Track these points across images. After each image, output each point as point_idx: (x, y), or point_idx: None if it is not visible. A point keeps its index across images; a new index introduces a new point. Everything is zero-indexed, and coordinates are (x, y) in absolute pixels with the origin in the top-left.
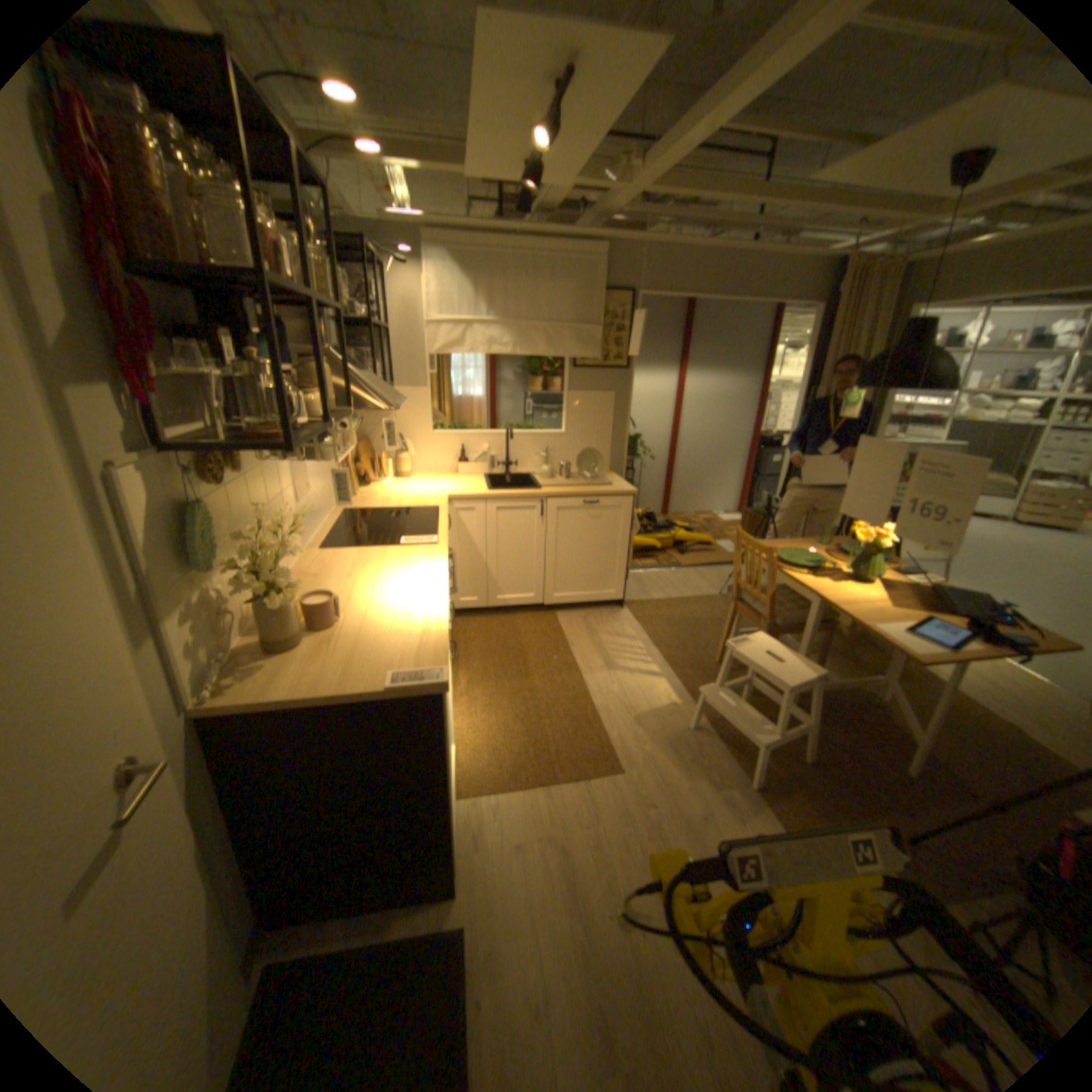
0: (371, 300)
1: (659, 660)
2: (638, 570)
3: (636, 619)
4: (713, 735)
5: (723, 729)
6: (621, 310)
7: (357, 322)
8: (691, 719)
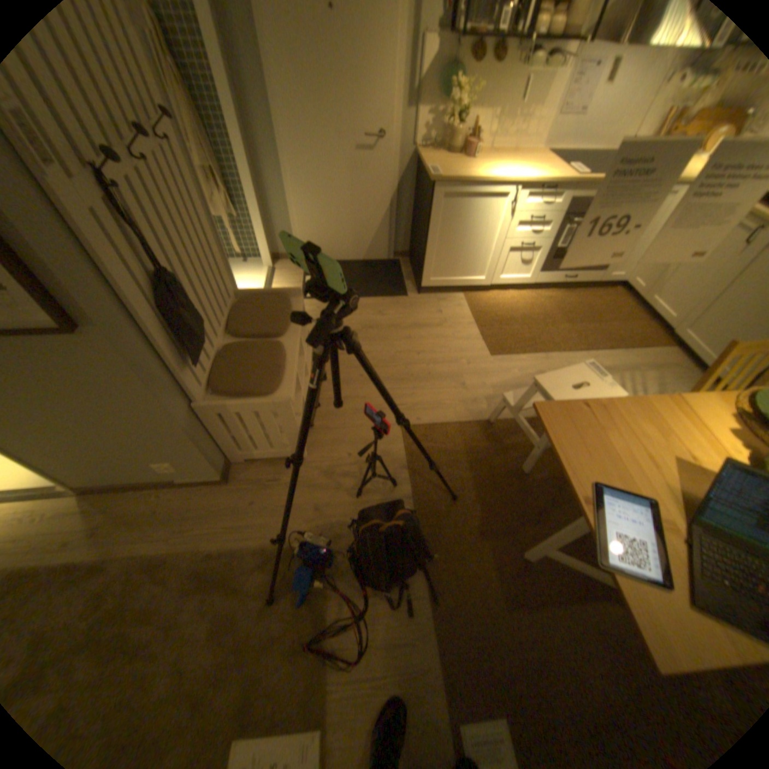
0: None
1: None
2: None
3: None
4: None
5: None
6: None
7: None
8: None
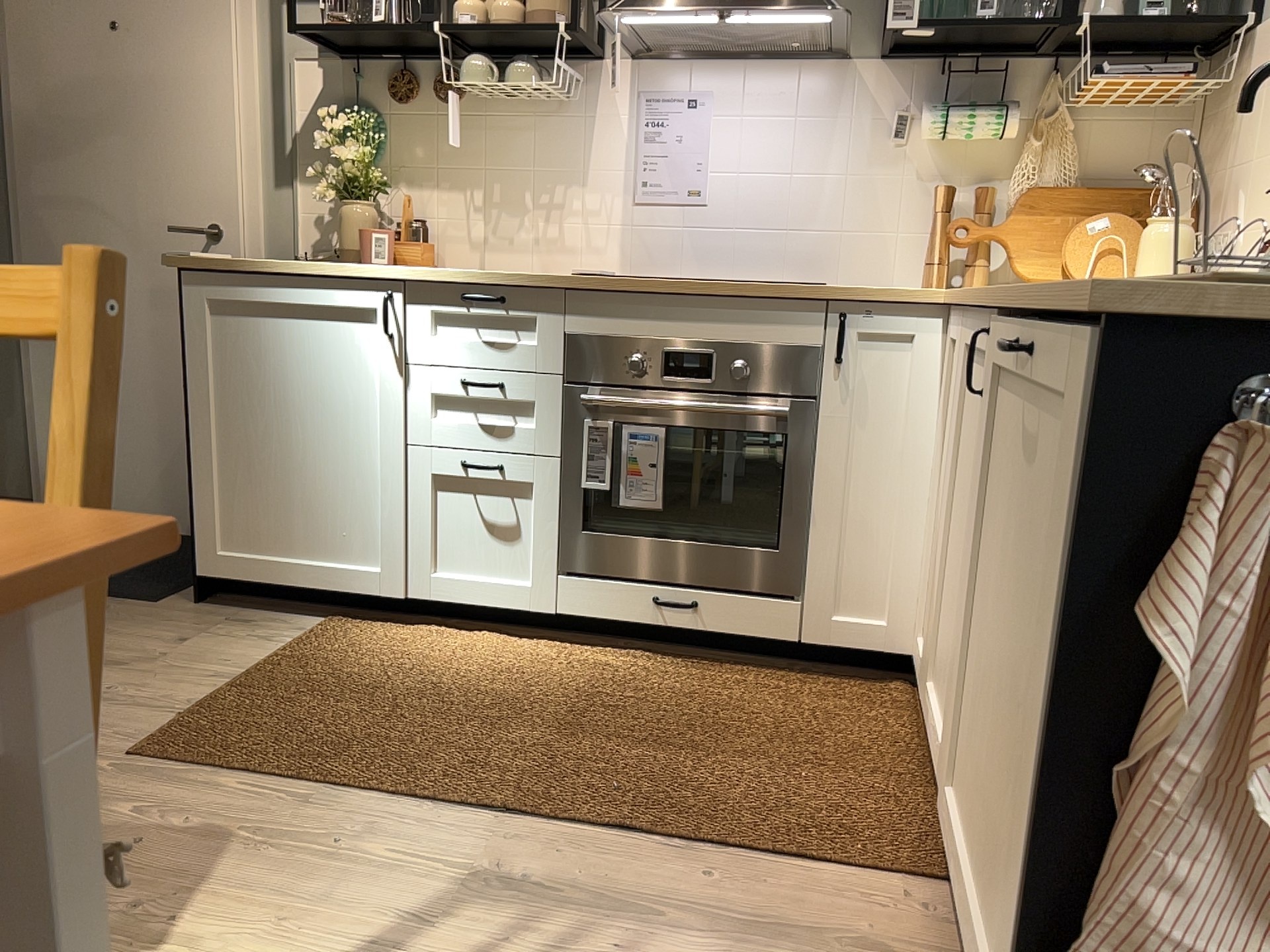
0: None
1: None
2: None
3: None
4: None
5: None
6: None
7: None
8: None
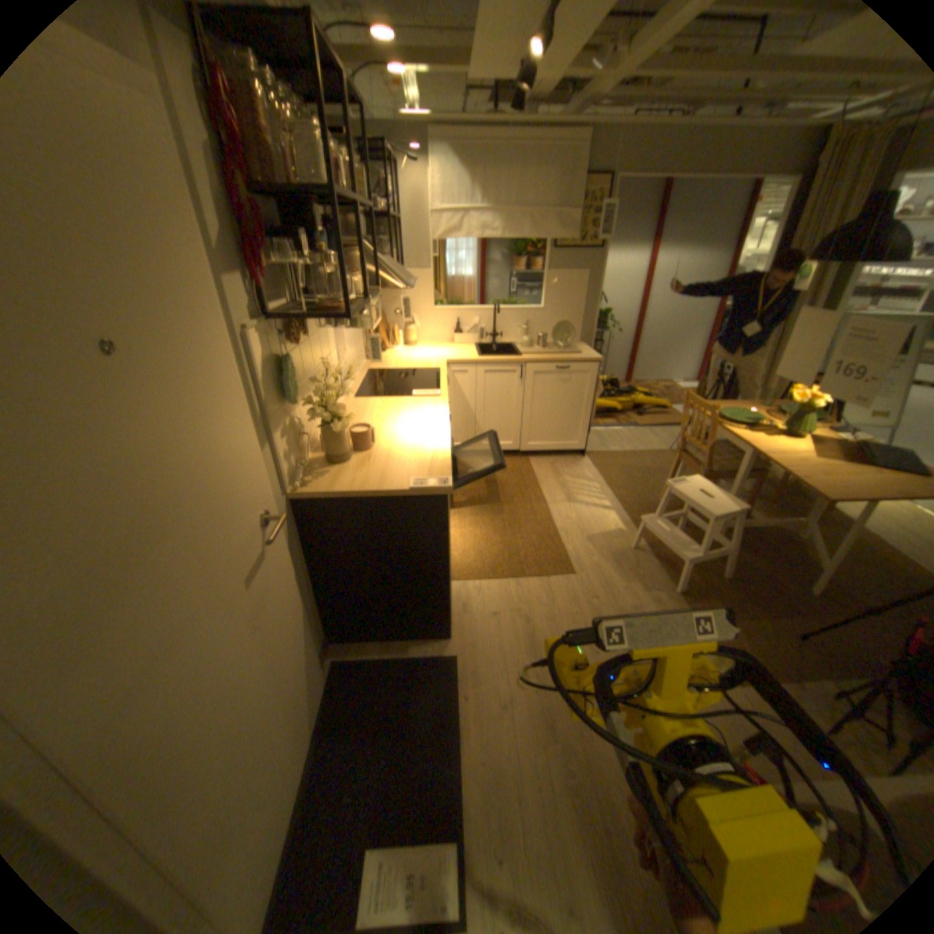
0: (388, 193)
1: (613, 497)
2: (602, 427)
3: (596, 464)
4: (651, 553)
5: (660, 549)
6: (602, 191)
7: (377, 213)
8: (635, 540)
